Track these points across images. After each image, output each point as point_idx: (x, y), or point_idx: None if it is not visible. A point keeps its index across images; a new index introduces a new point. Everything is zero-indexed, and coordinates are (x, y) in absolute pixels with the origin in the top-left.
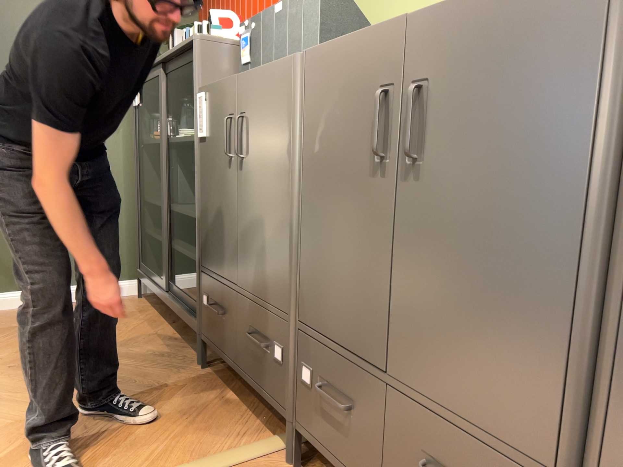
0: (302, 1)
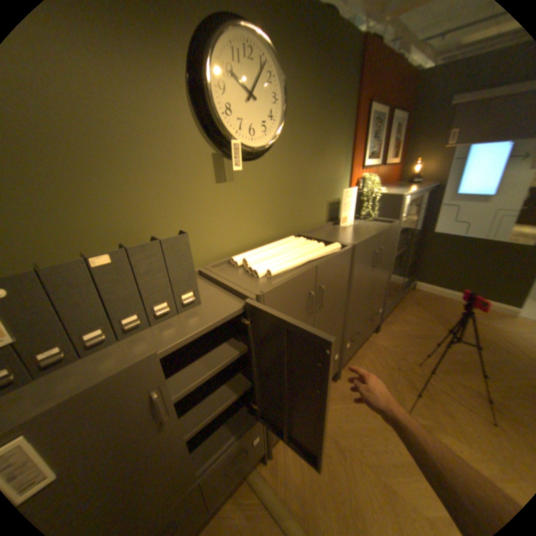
0: (161, 249)
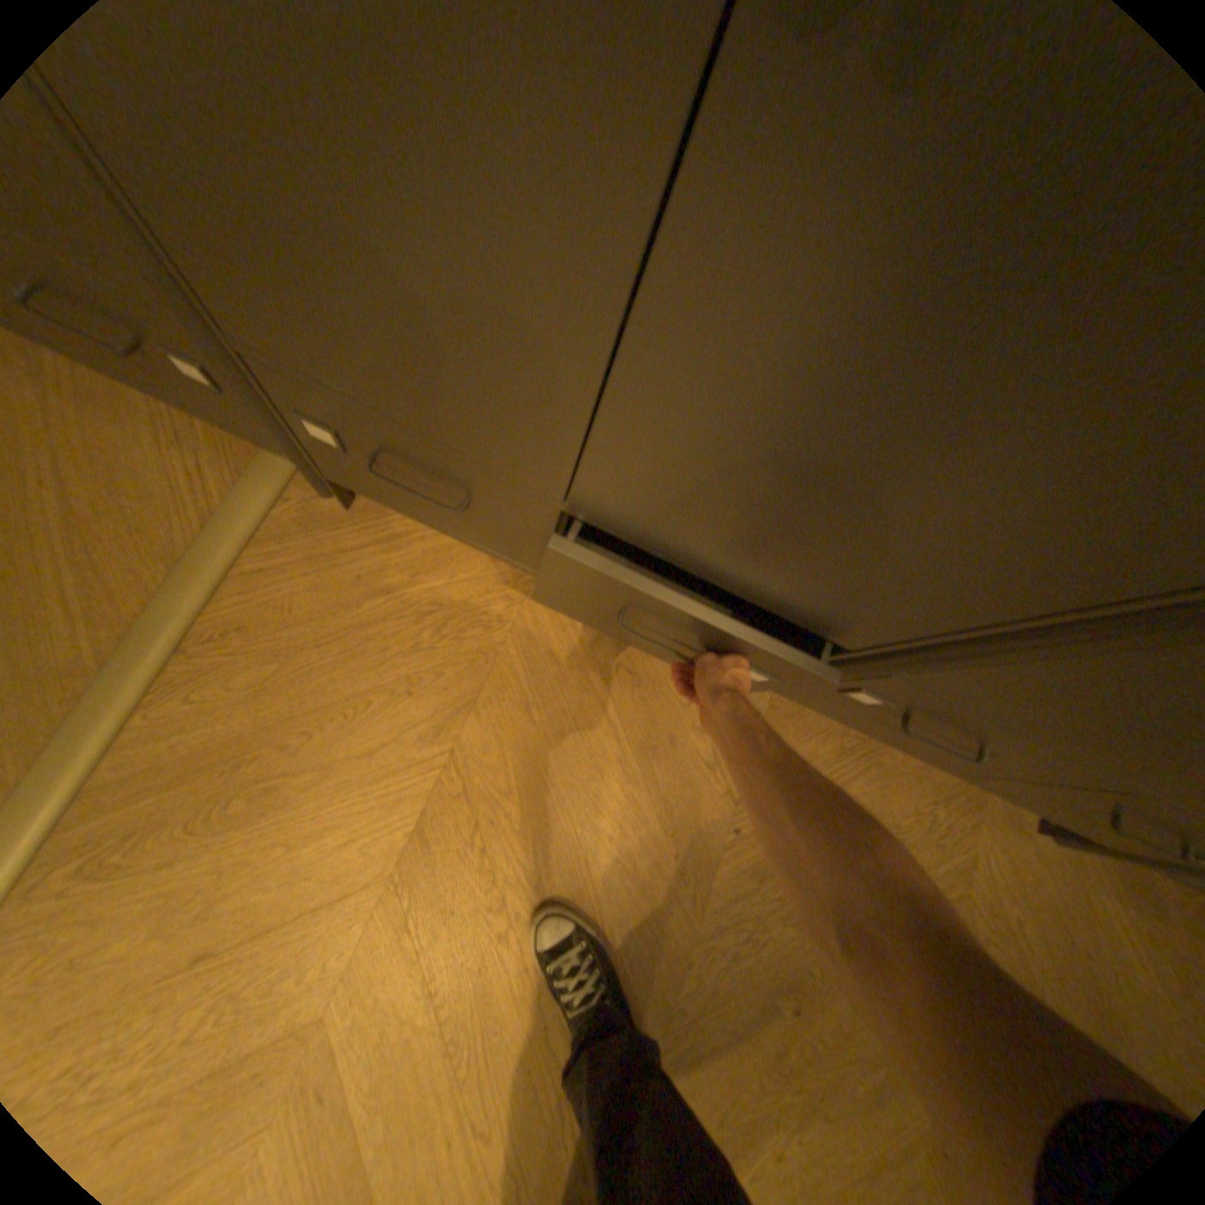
0: None
